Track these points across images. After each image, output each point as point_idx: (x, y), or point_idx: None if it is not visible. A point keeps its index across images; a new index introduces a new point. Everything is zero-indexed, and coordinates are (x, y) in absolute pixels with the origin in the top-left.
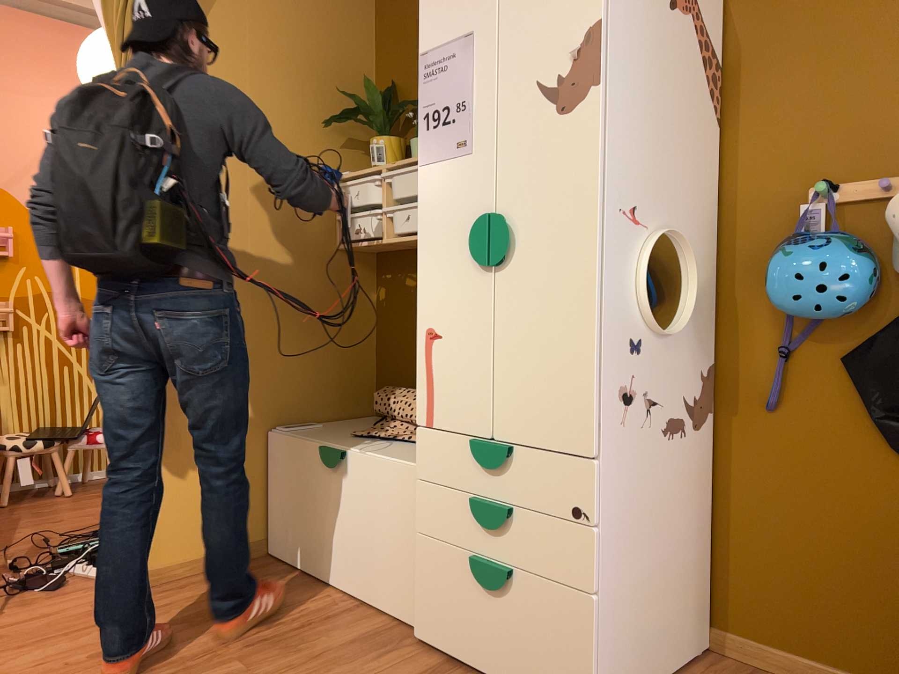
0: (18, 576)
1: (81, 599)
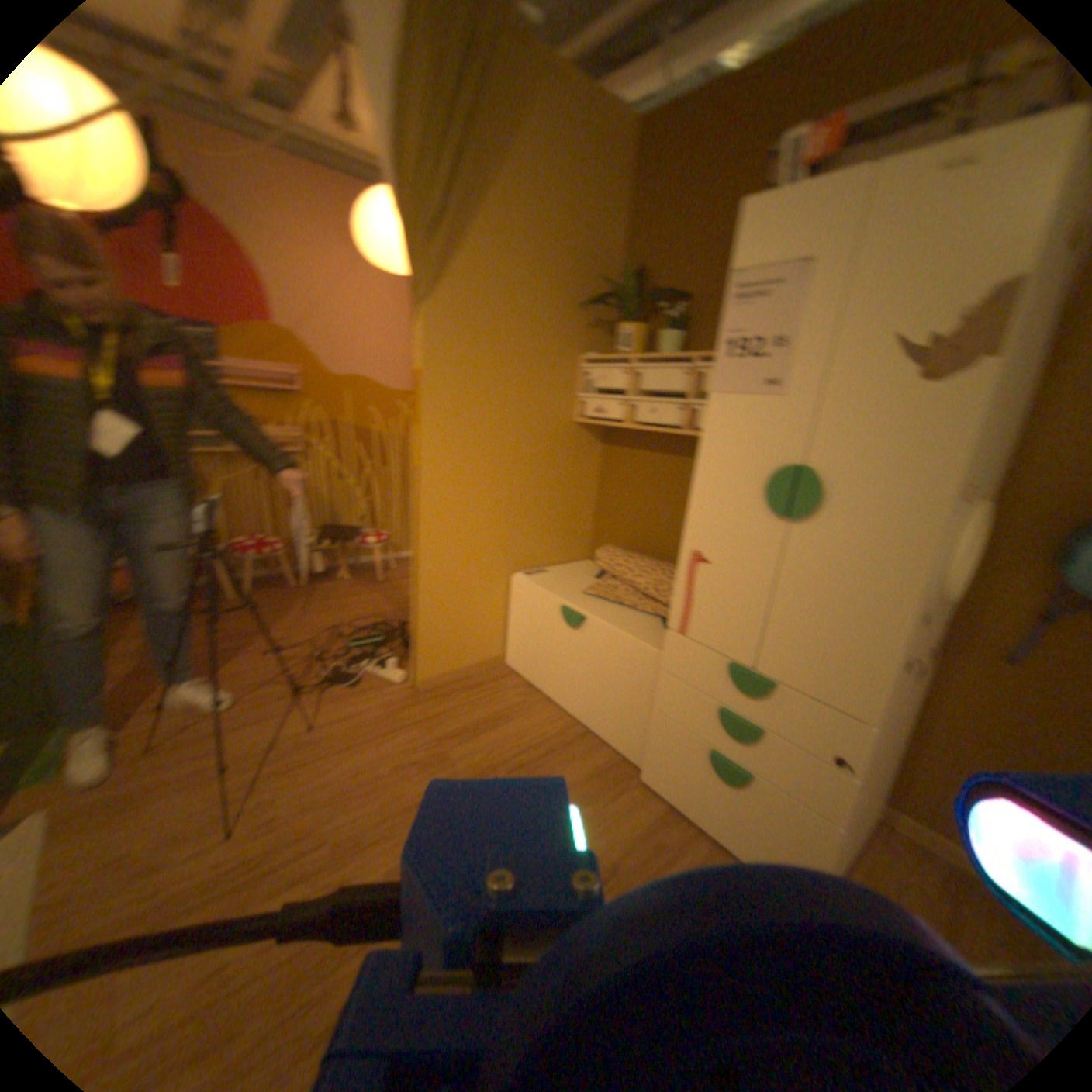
0: (324, 670)
1: (374, 701)
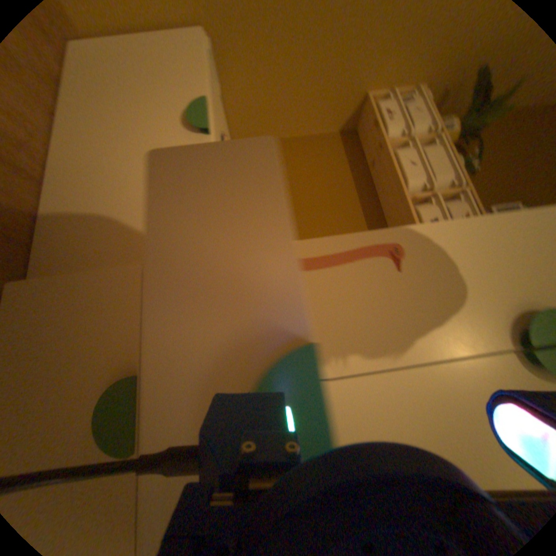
0: None
1: None
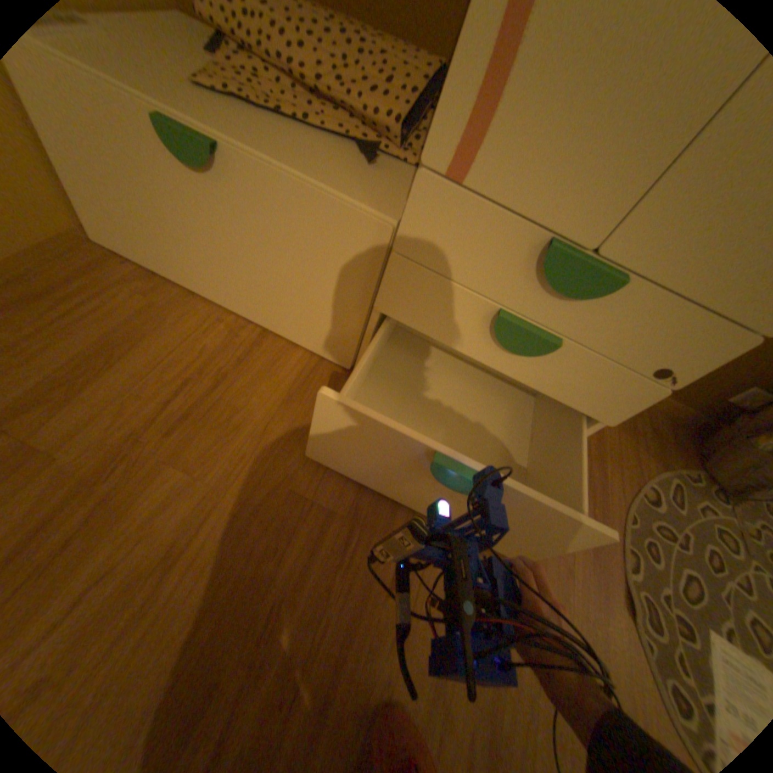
0: None
1: None
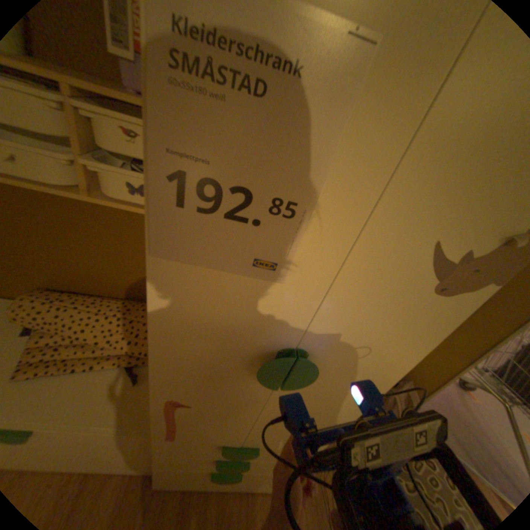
0: None
1: None
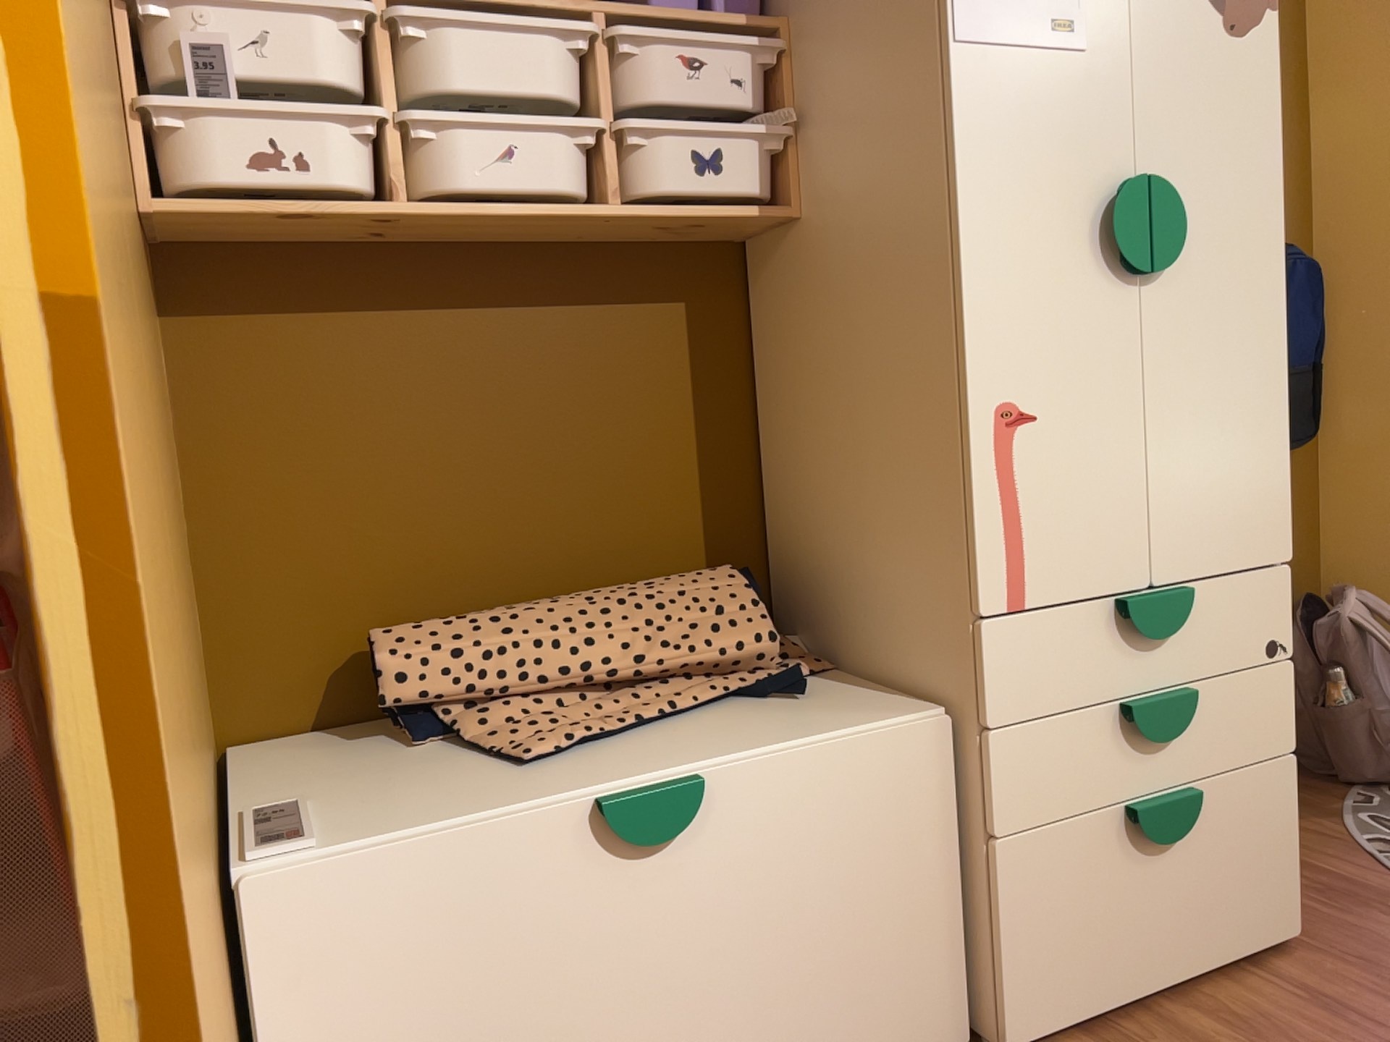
0: None
1: None
